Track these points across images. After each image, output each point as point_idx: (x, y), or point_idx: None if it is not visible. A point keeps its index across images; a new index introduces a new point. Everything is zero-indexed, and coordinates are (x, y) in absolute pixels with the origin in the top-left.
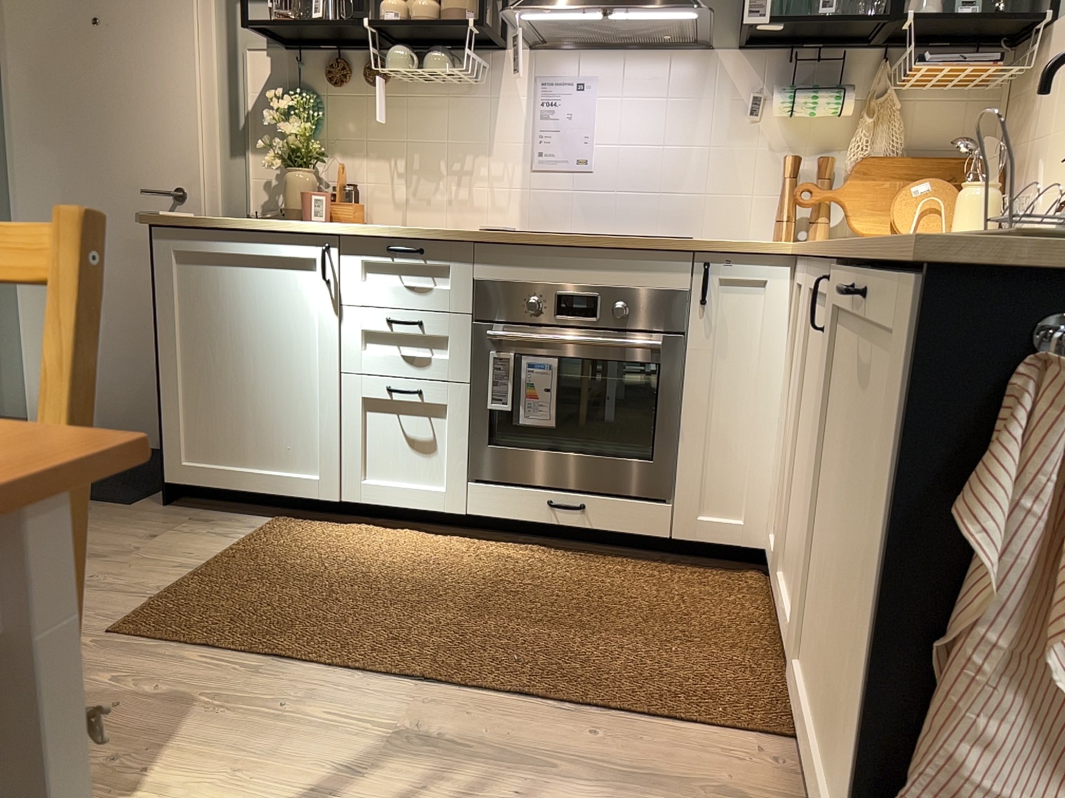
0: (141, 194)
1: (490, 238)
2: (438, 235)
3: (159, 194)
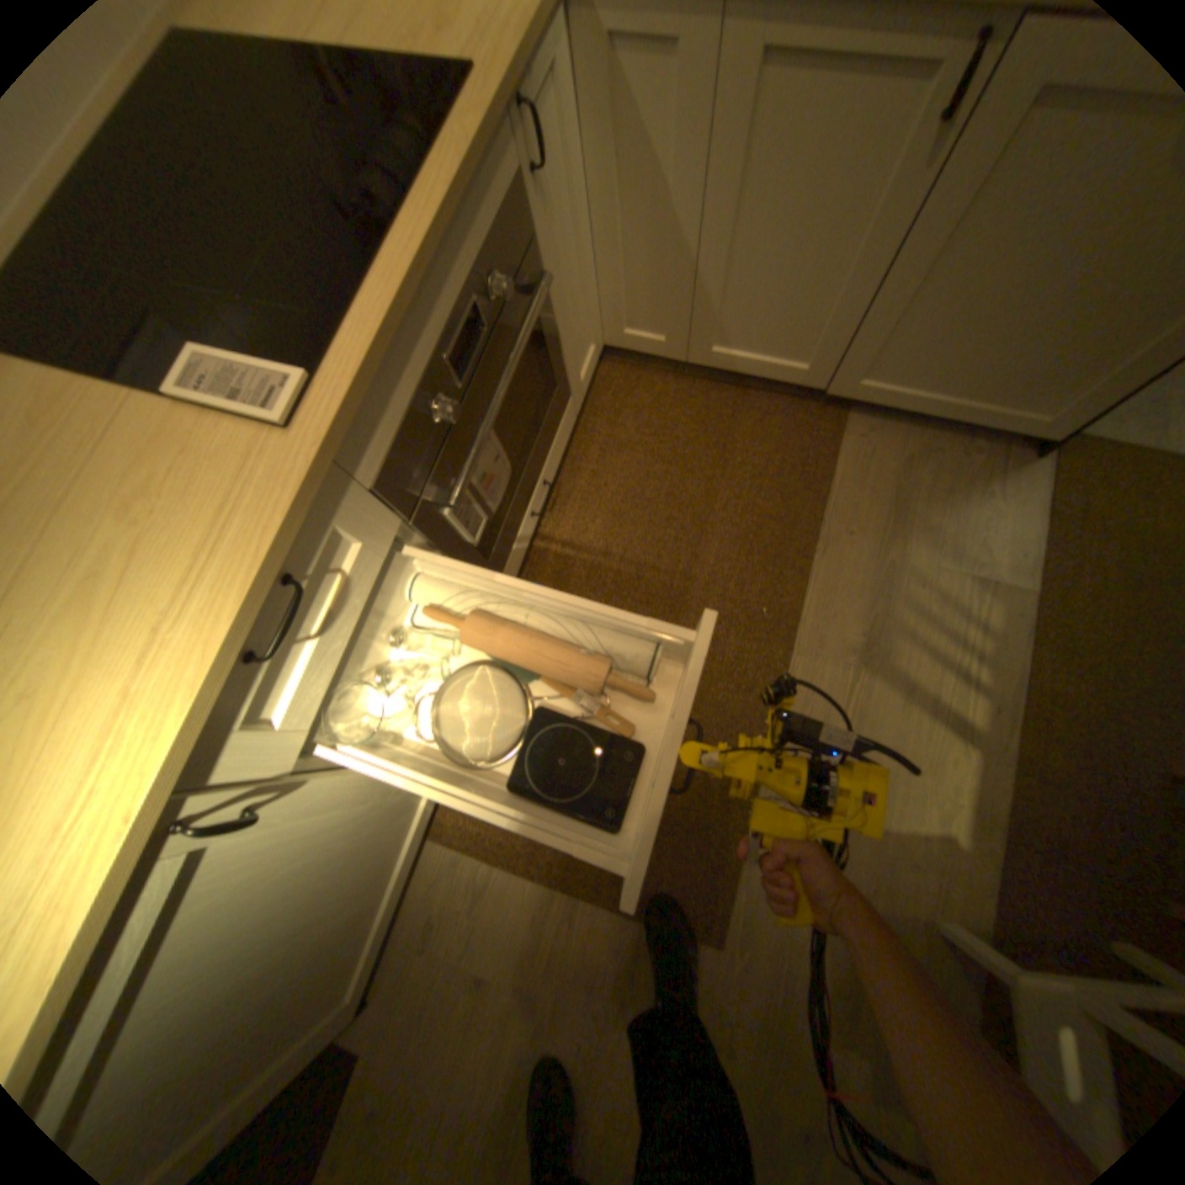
0: None
1: (343, 413)
2: (287, 527)
3: None
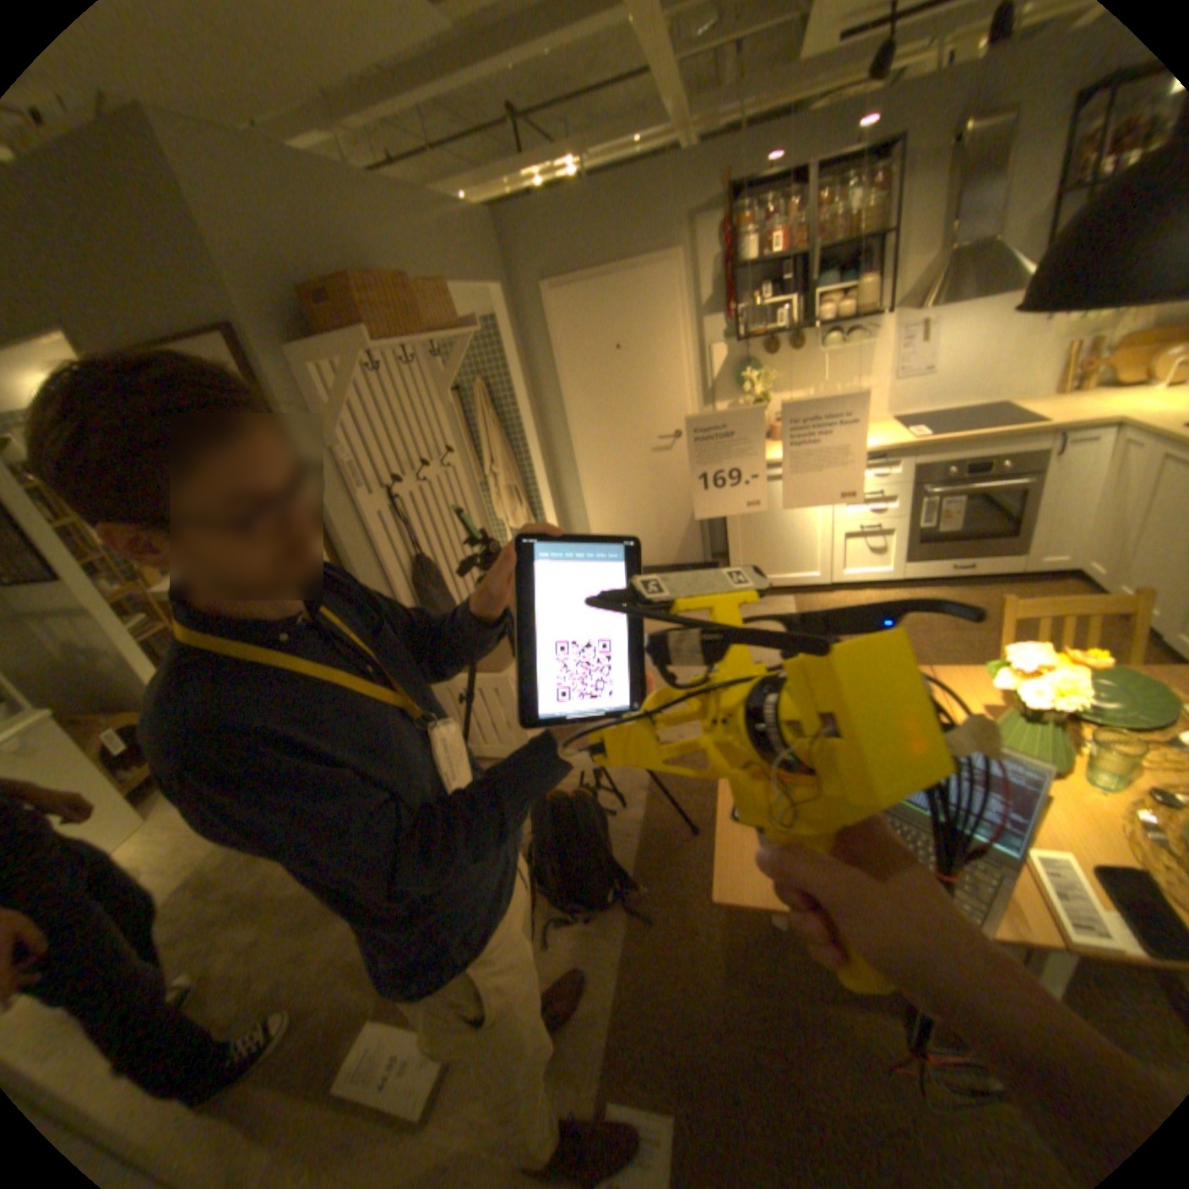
0: (661, 440)
1: (930, 444)
2: (898, 448)
3: (673, 438)
